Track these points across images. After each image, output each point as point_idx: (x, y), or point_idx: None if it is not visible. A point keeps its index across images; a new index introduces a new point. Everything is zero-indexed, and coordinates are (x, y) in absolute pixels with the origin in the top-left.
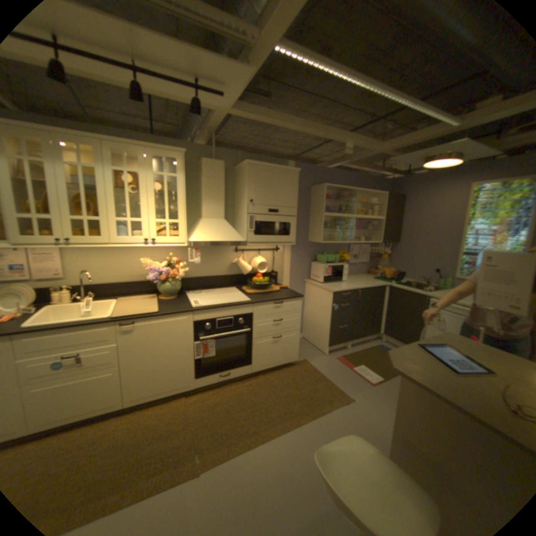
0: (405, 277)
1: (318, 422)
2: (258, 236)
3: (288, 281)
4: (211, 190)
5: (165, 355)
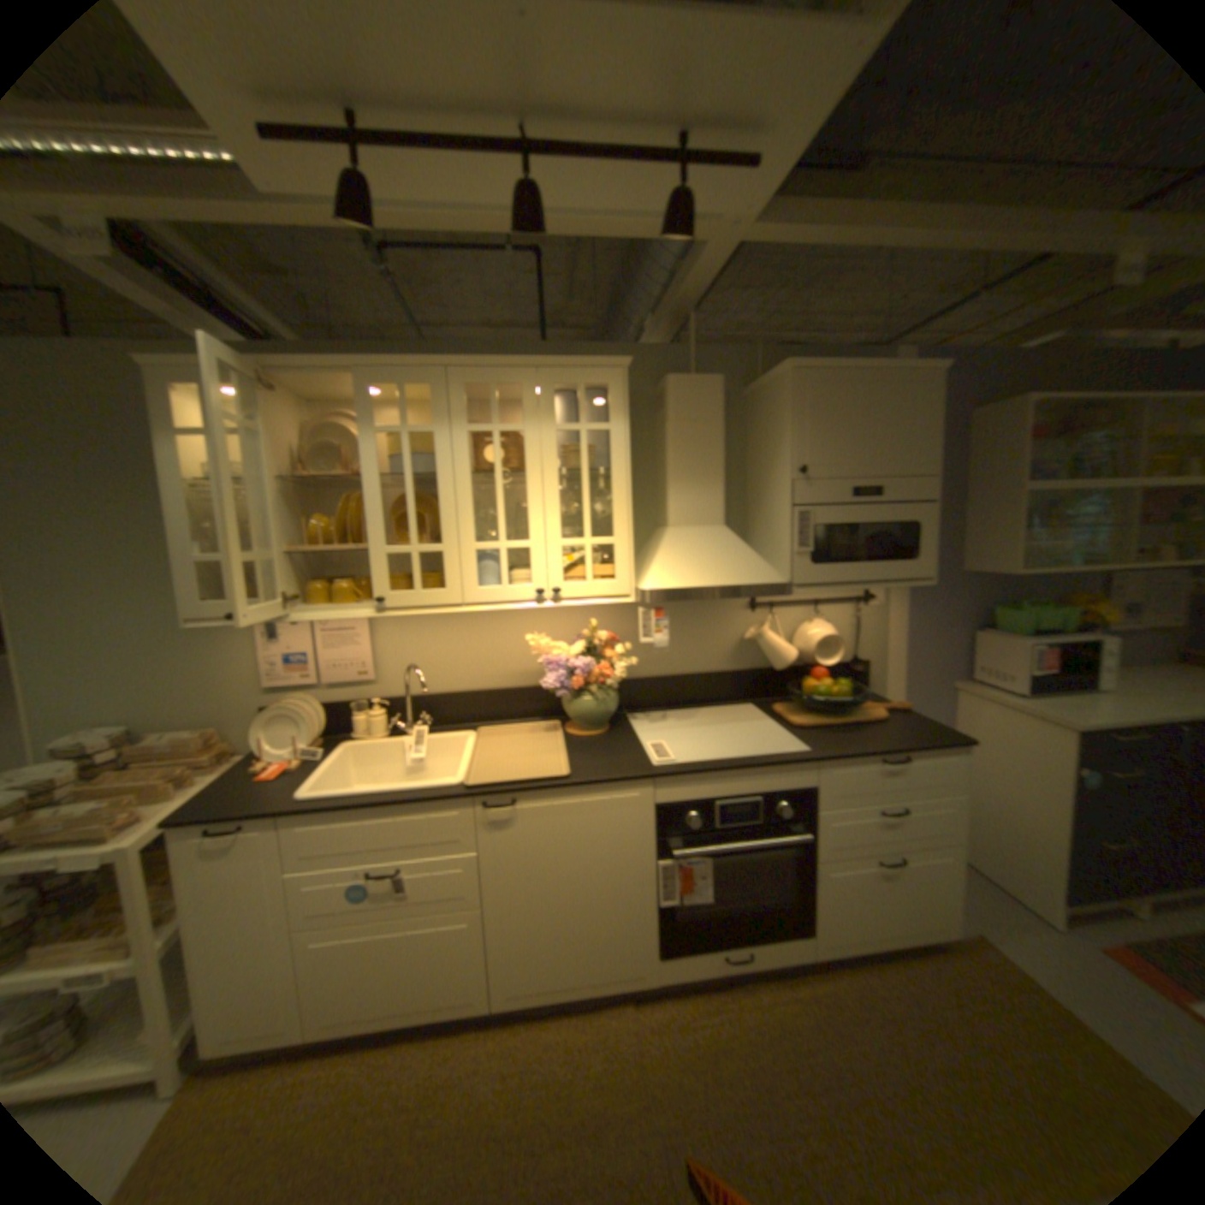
0: None
1: None
2: (826, 566)
3: (907, 687)
4: (694, 454)
5: (588, 889)
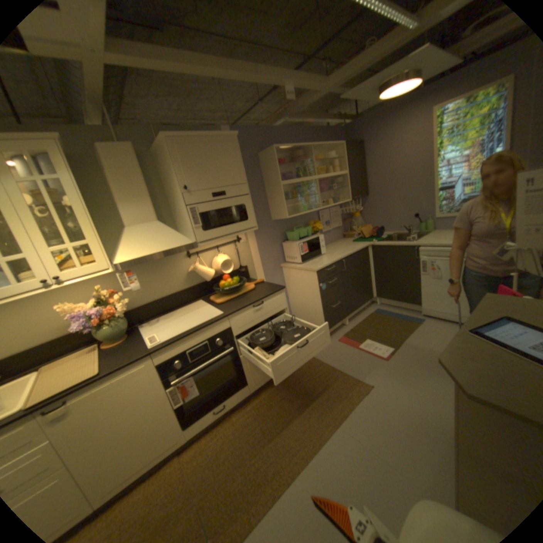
0: (383, 231)
1: (343, 430)
2: (209, 231)
3: (263, 272)
4: (127, 187)
5: (130, 421)
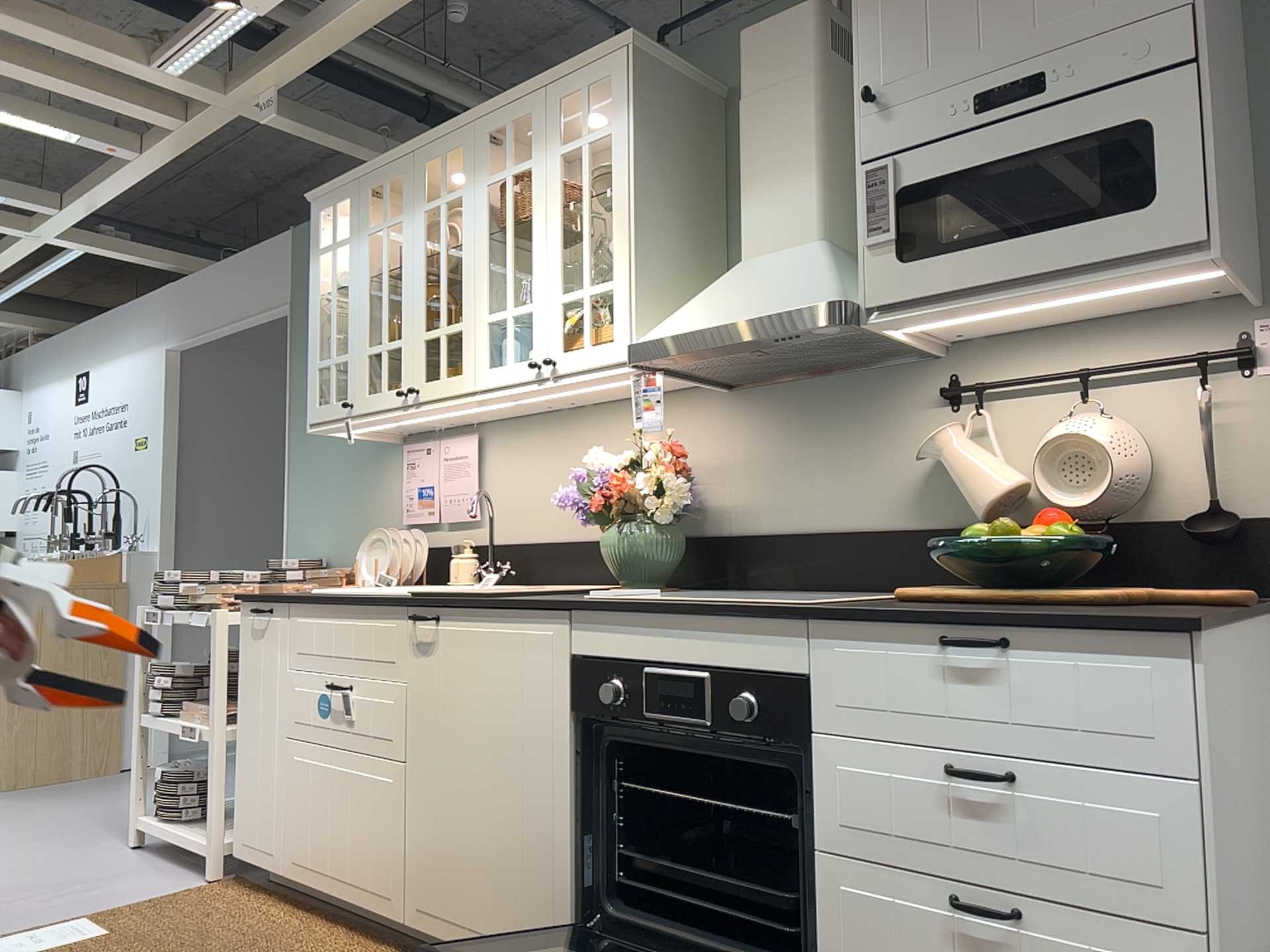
0: None
1: None
2: (923, 261)
3: None
4: (768, 139)
5: (494, 769)
